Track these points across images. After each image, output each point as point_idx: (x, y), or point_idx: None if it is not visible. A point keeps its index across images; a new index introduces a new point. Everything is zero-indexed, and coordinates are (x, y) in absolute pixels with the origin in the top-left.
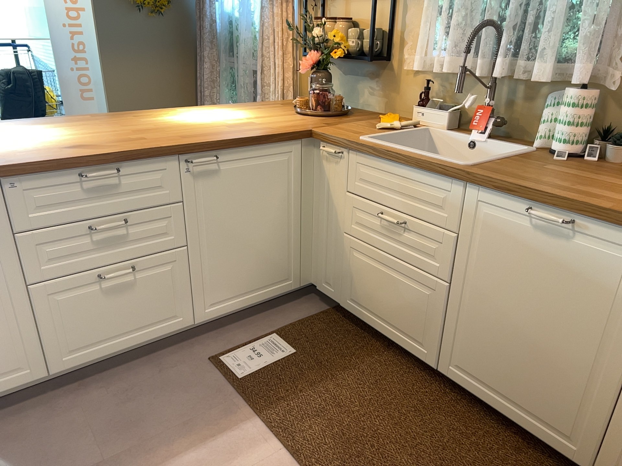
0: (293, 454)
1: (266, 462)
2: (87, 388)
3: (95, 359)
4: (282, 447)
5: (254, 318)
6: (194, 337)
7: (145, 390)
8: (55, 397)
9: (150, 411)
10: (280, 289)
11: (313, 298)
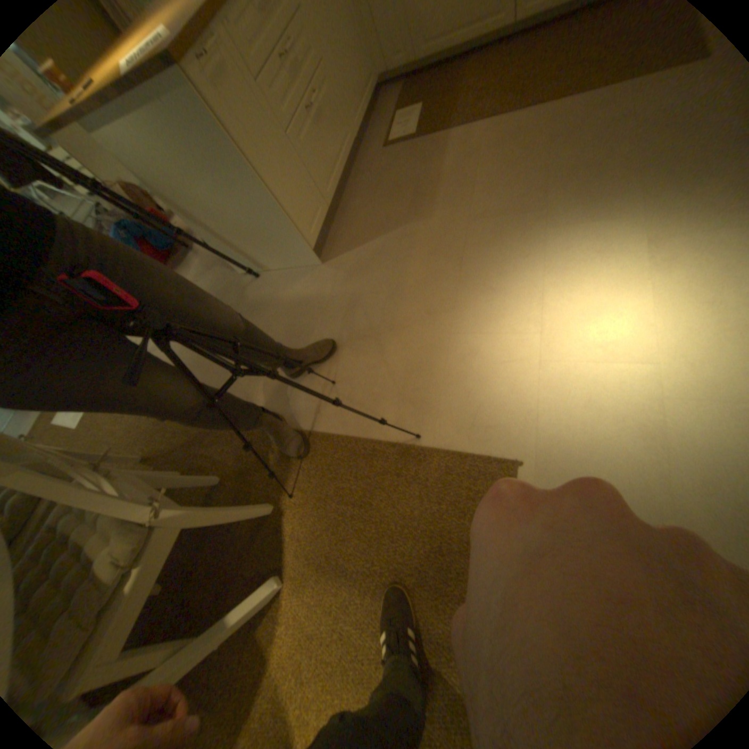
0: (493, 113)
1: (486, 126)
2: (348, 205)
3: (337, 185)
4: (483, 118)
5: (372, 119)
6: (358, 151)
7: (377, 178)
8: (339, 220)
9: (396, 176)
10: (372, 83)
11: (386, 87)
